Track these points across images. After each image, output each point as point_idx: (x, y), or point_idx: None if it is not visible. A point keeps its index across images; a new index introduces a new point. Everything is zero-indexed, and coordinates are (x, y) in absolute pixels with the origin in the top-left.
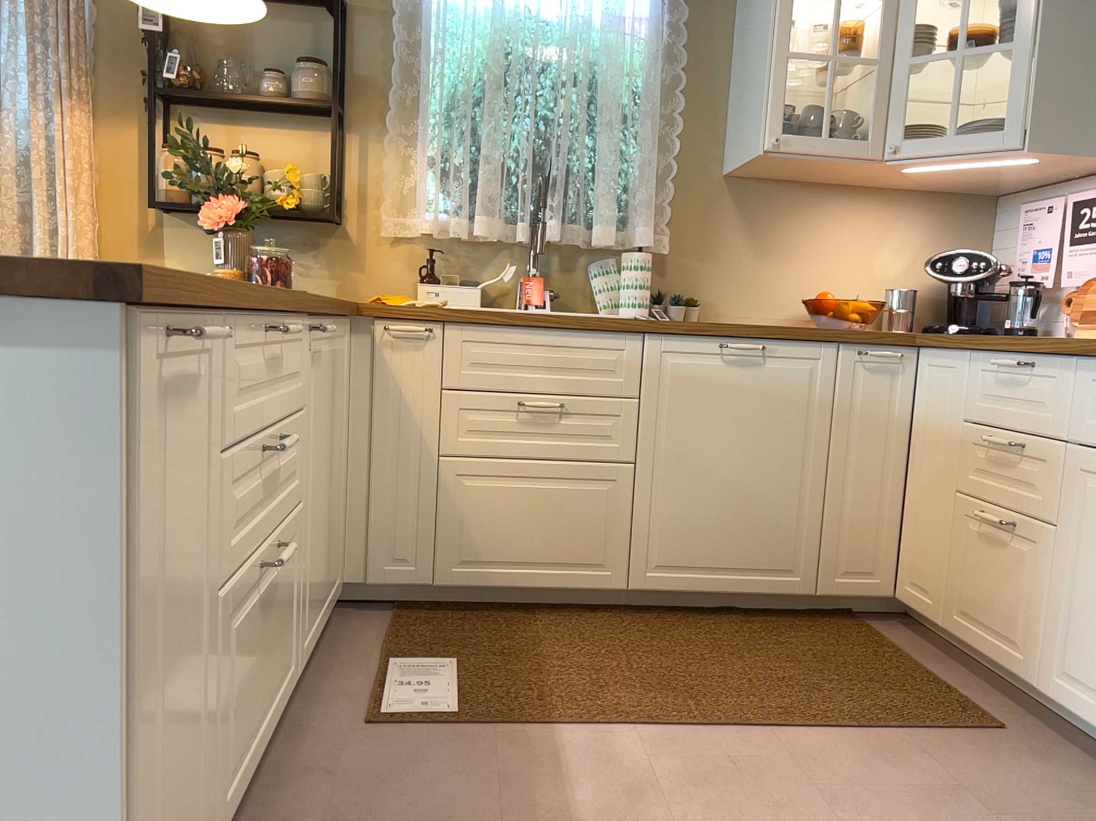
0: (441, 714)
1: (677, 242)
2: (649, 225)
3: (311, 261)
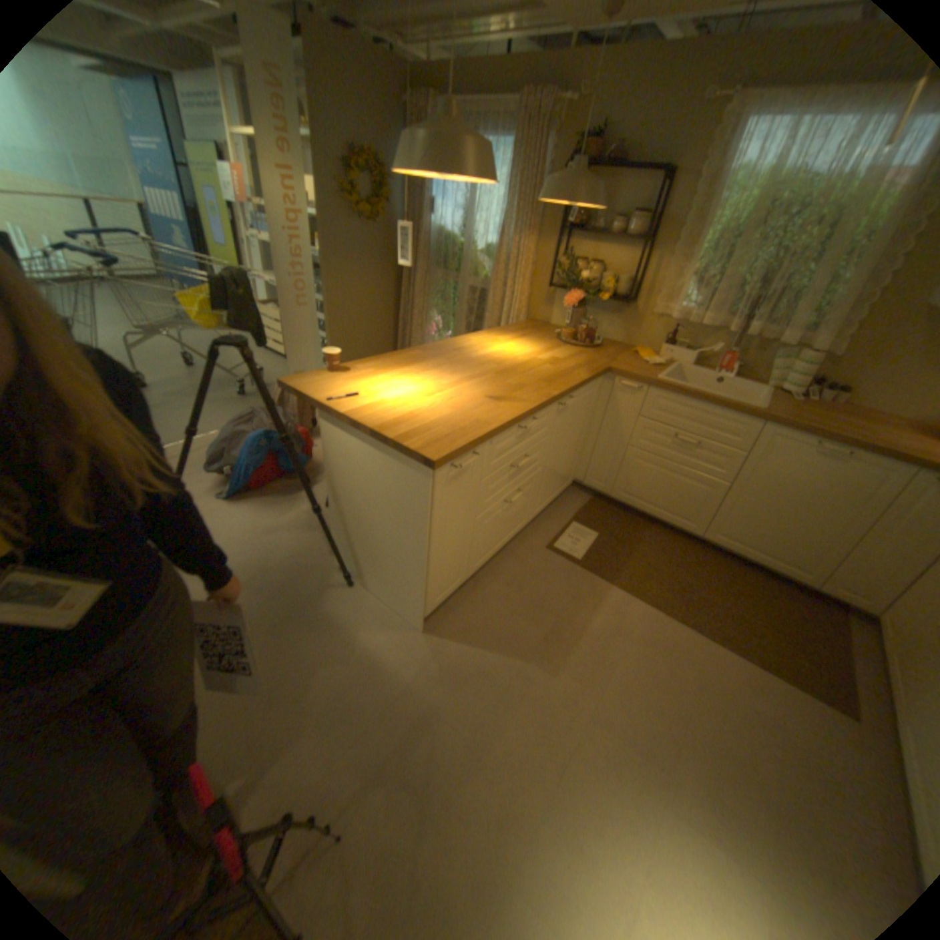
0: (575, 557)
1: (854, 346)
2: (836, 332)
3: (614, 320)
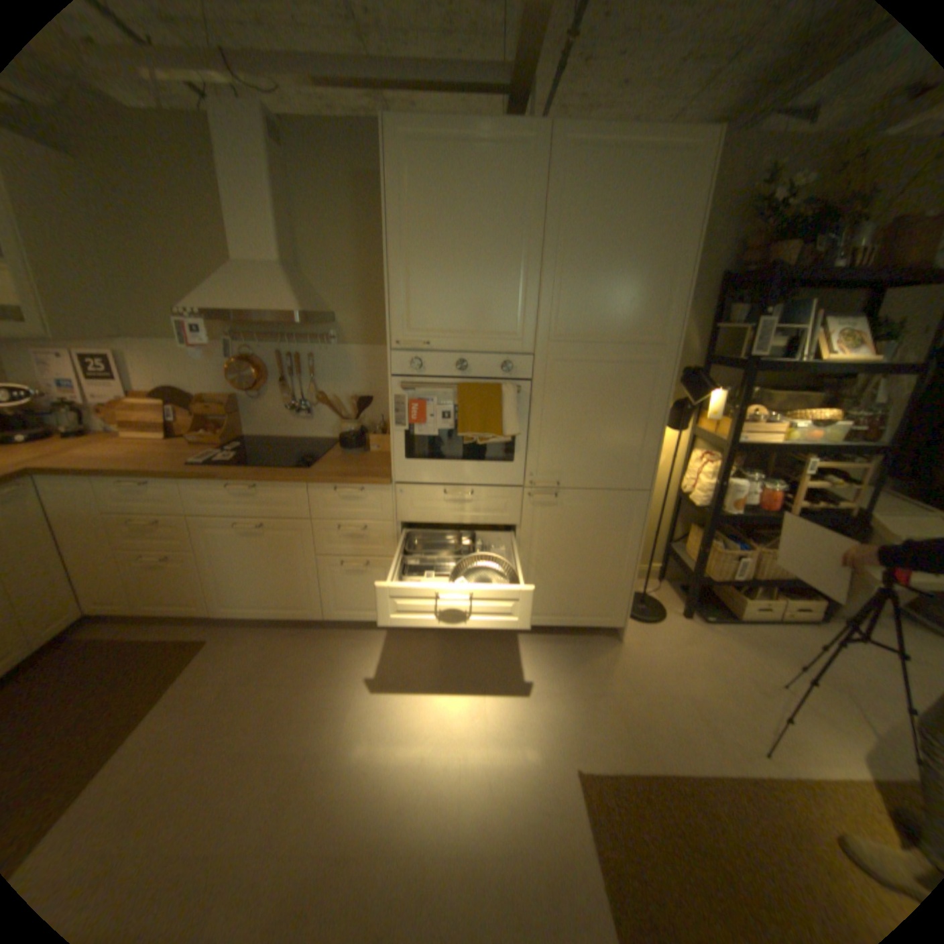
0: None
1: None
2: None
3: None
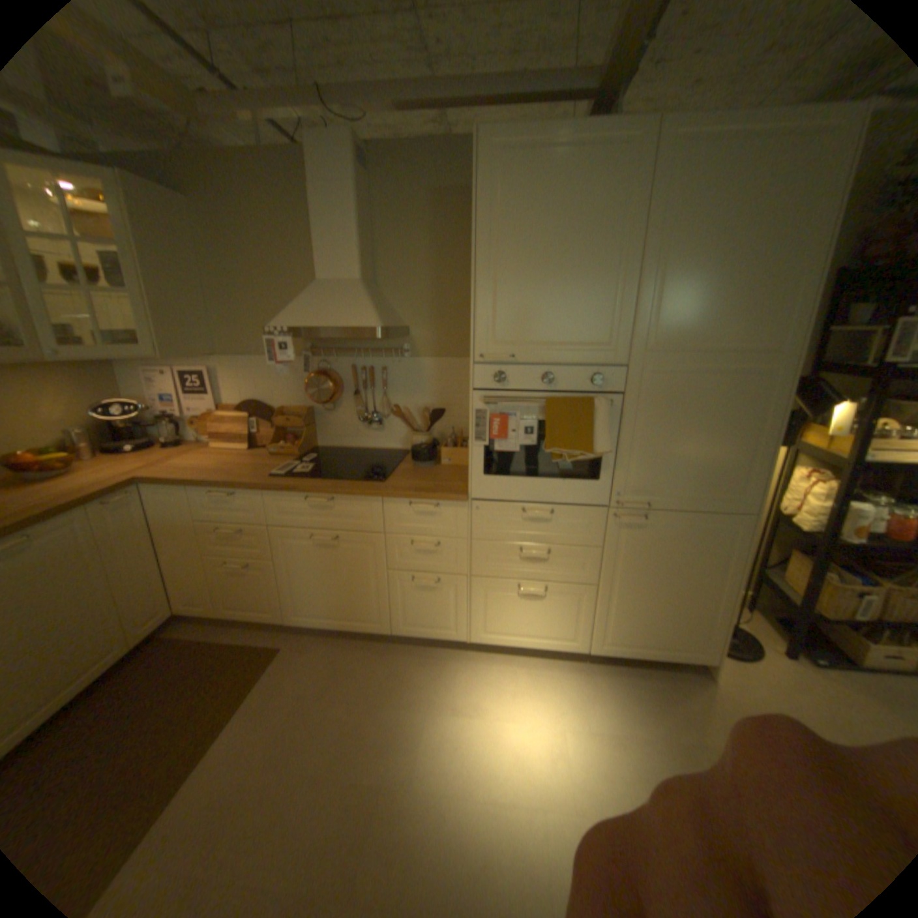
0: None
1: None
2: None
3: None
